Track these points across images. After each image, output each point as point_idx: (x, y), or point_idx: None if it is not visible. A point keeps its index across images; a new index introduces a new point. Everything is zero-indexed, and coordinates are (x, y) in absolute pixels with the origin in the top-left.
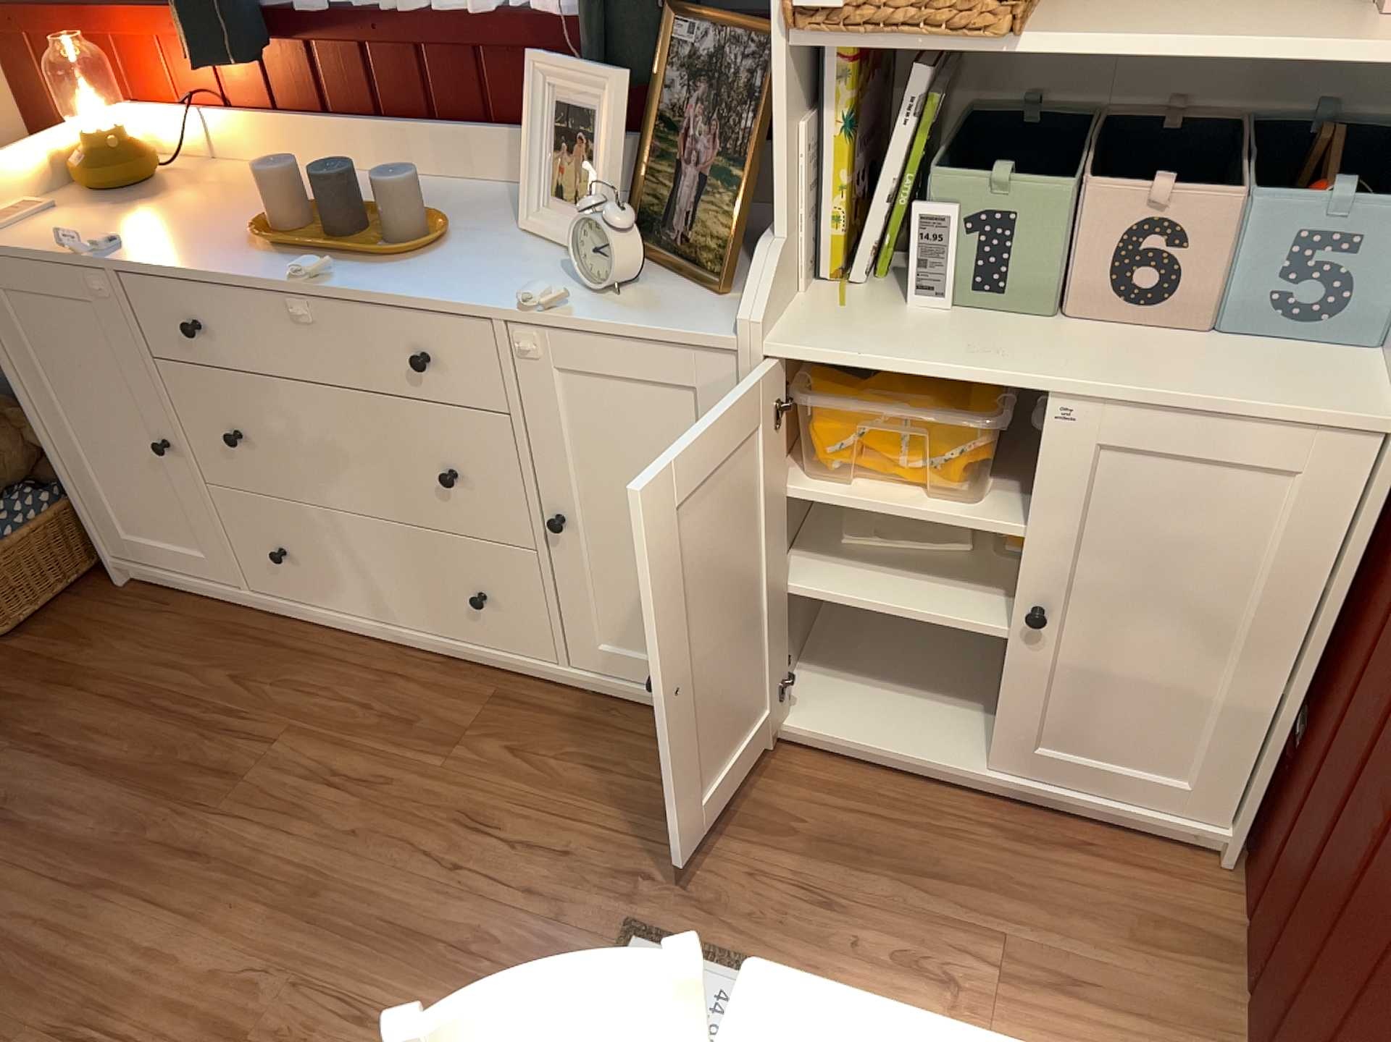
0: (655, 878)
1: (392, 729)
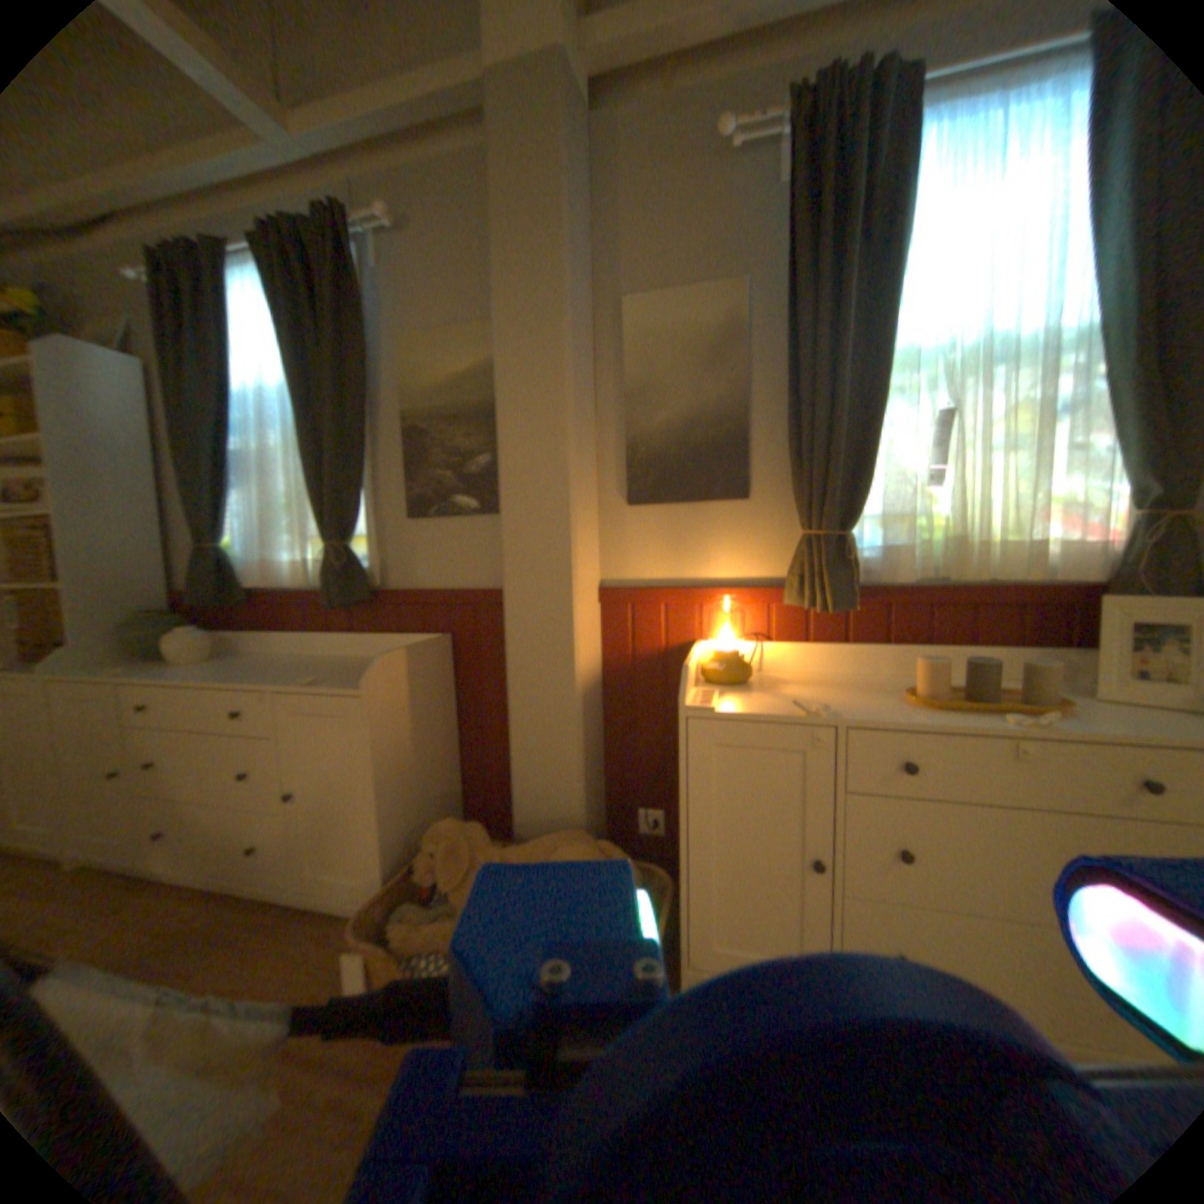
0: None
1: None
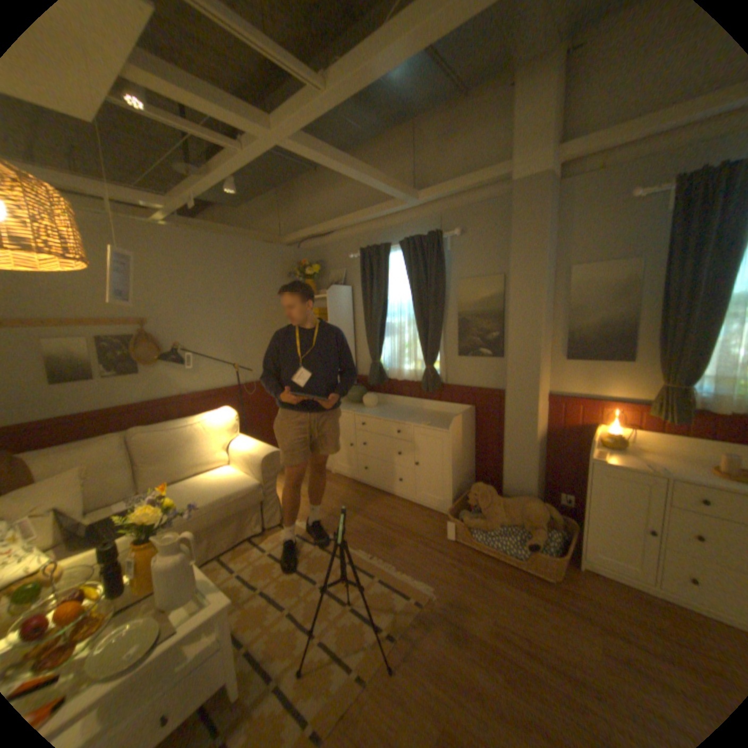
0: None
1: None
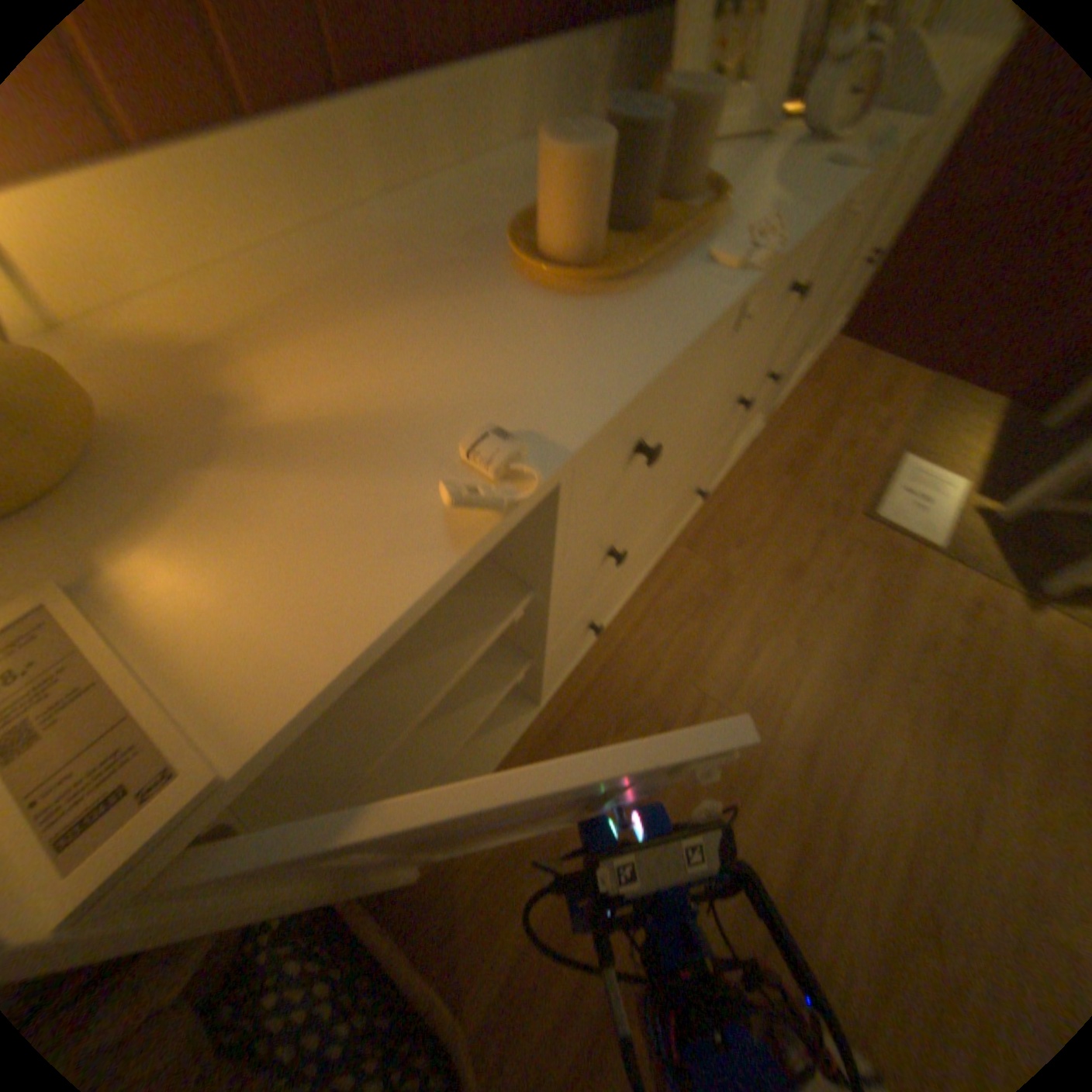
0: (842, 502)
1: (710, 618)
